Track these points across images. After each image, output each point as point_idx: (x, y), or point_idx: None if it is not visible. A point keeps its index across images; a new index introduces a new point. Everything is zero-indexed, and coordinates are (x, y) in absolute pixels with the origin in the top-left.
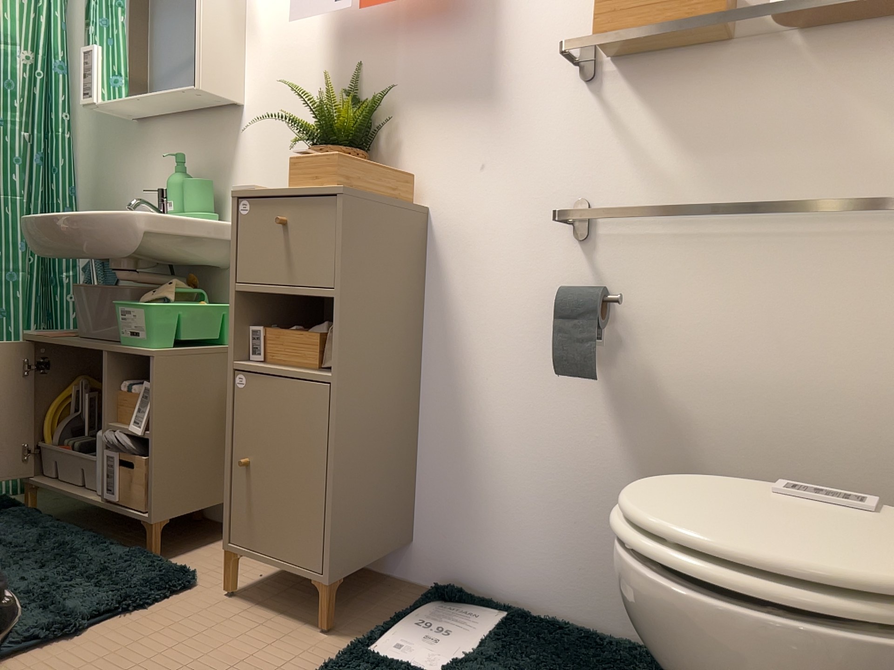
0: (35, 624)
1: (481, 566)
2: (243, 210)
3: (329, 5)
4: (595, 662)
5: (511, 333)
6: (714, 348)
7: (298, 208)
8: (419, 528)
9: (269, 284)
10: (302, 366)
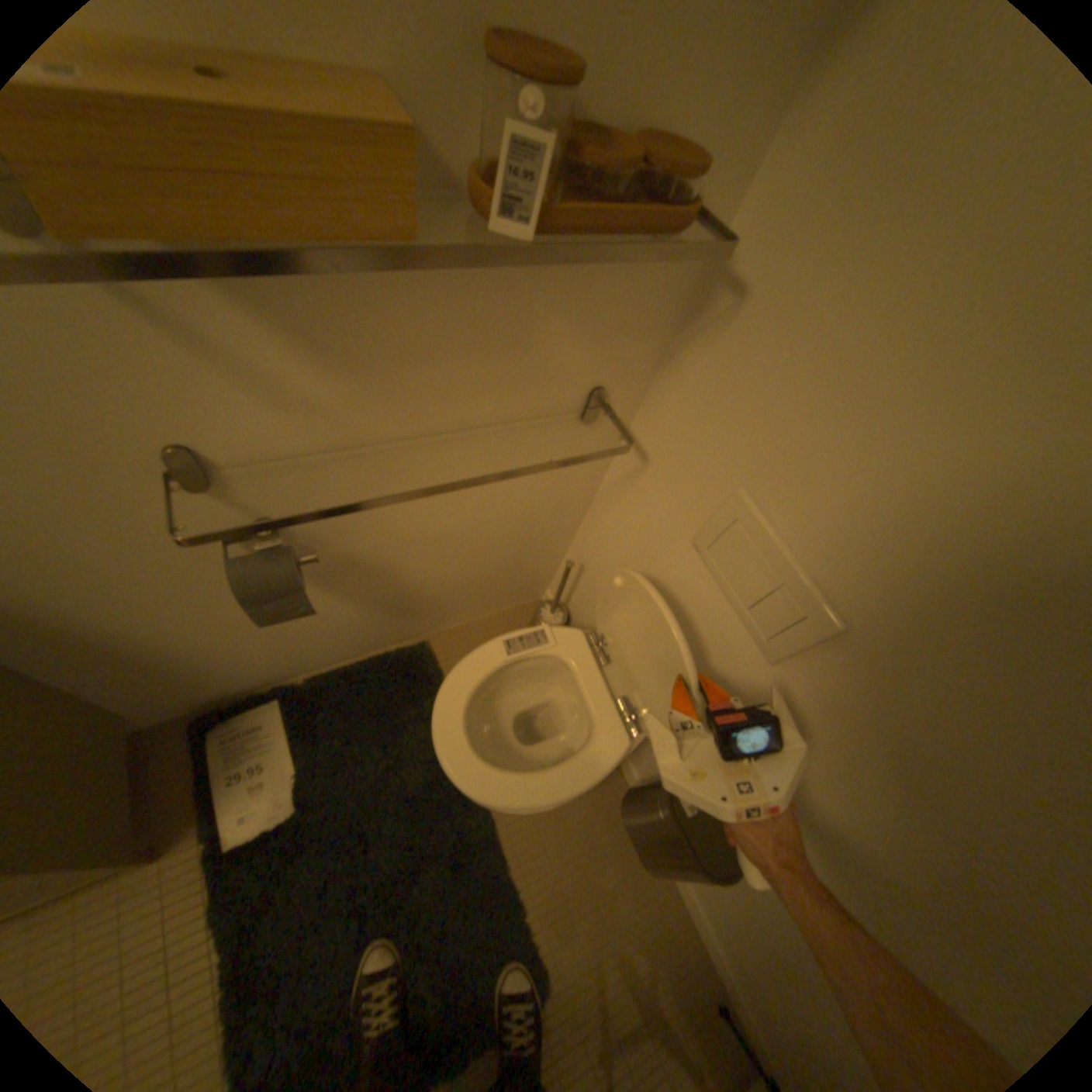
0: None
1: (221, 689)
2: None
3: None
4: (372, 702)
5: (137, 585)
6: (405, 523)
7: None
8: (127, 711)
9: None
10: None
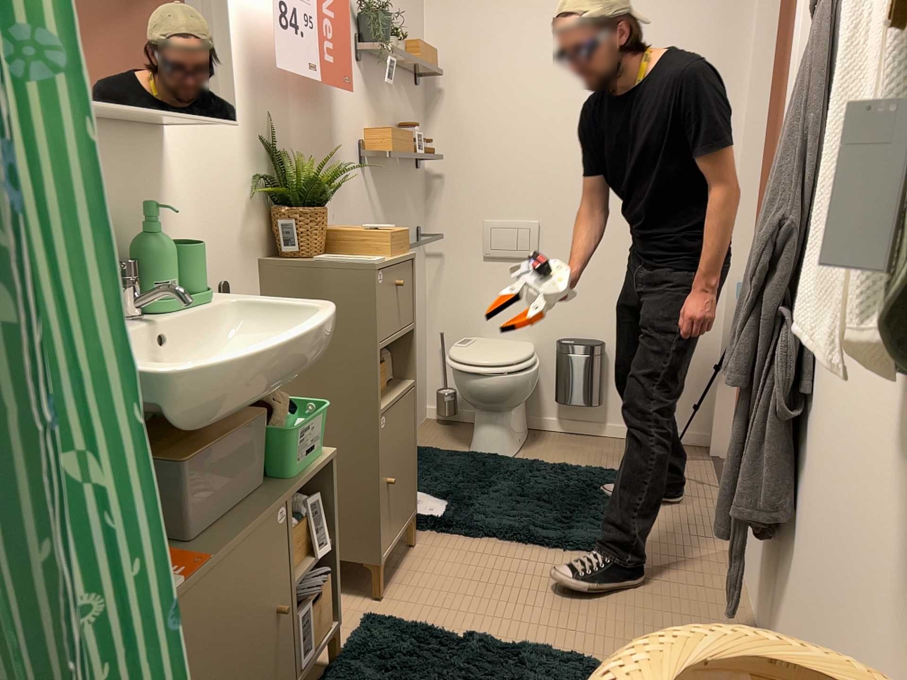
0: (497, 639)
1: None
2: (381, 280)
3: (309, 75)
4: (420, 463)
5: None
6: None
7: (402, 272)
8: None
9: (393, 334)
10: (386, 389)
